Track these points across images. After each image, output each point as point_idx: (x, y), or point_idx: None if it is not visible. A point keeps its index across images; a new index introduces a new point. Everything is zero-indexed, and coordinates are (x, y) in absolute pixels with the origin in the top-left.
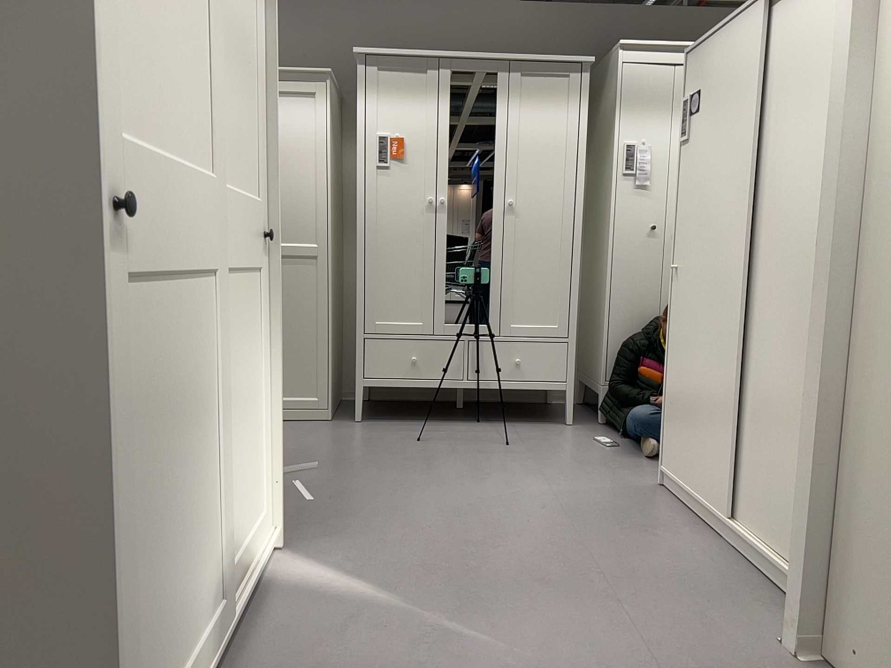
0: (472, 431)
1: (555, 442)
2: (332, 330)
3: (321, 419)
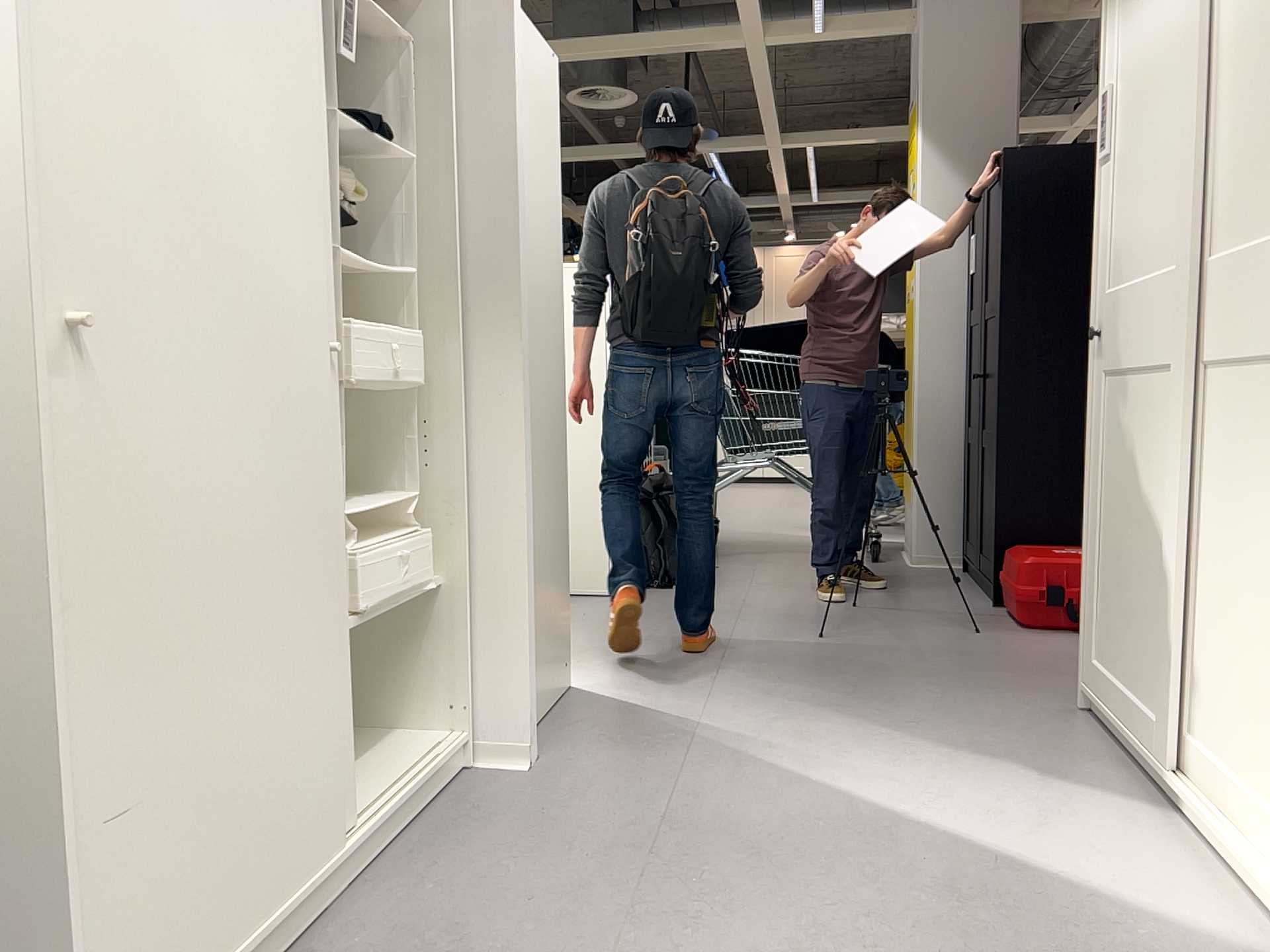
0: None
1: None
2: None
3: None
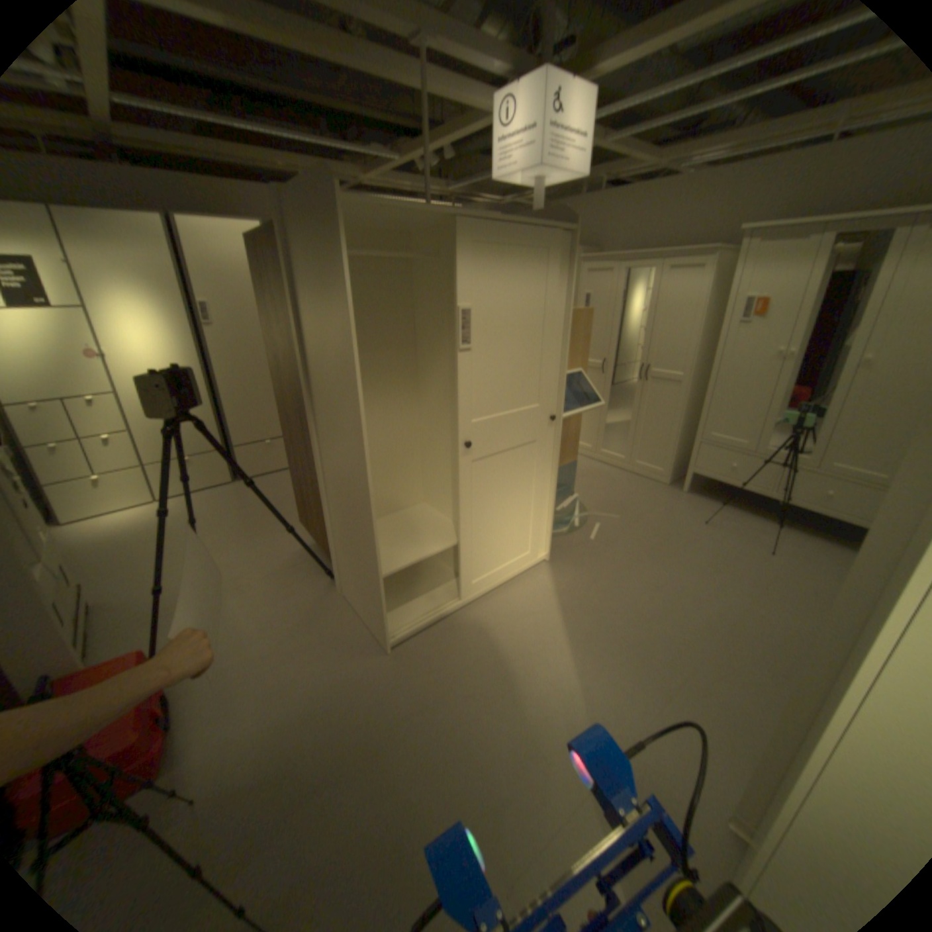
0: (761, 531)
1: (825, 569)
2: (685, 430)
3: (664, 482)
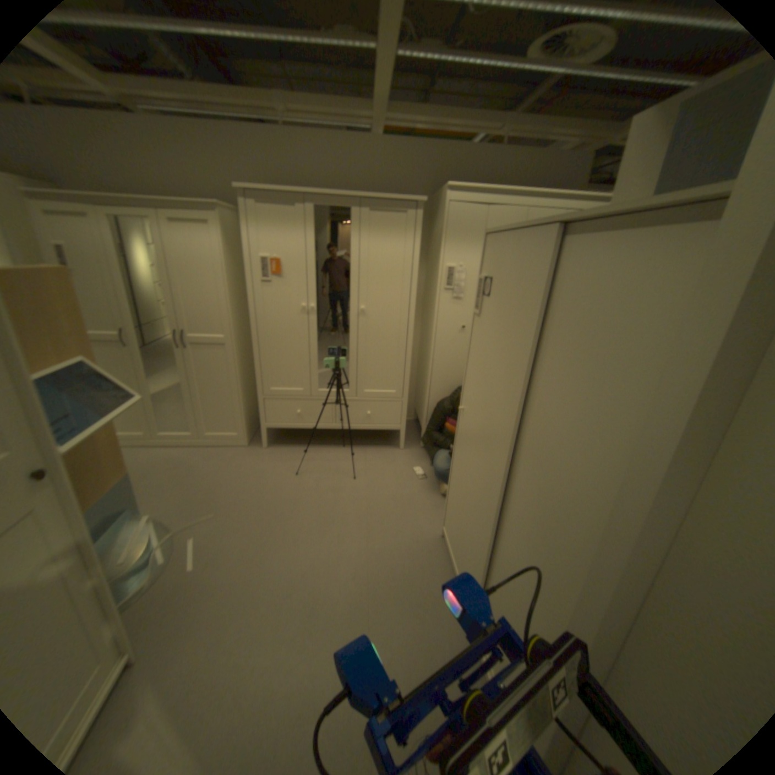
0: (336, 458)
1: (386, 471)
2: (245, 389)
3: (242, 444)
